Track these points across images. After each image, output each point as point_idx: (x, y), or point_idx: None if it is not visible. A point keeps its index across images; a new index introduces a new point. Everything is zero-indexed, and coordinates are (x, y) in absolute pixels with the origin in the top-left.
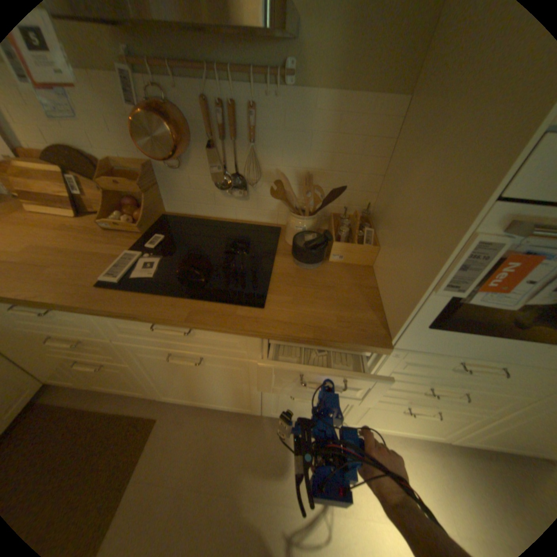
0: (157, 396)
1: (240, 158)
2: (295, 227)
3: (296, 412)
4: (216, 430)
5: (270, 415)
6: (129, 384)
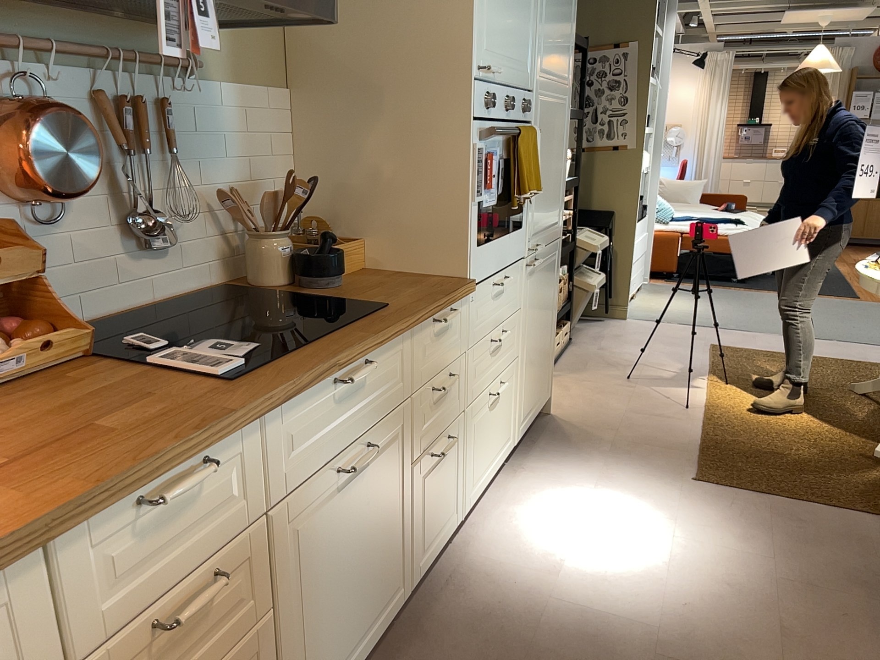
0: None
1: (156, 185)
2: (284, 251)
3: (436, 519)
4: None
5: (418, 571)
6: None
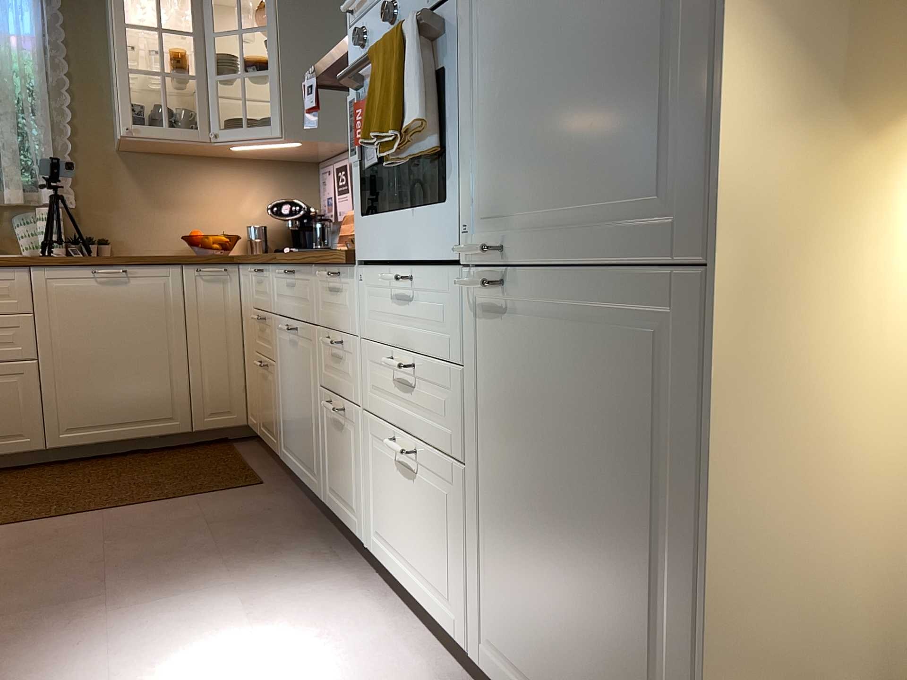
0: (280, 443)
1: None
2: None
3: (339, 484)
4: (284, 514)
5: (328, 502)
6: (273, 413)
